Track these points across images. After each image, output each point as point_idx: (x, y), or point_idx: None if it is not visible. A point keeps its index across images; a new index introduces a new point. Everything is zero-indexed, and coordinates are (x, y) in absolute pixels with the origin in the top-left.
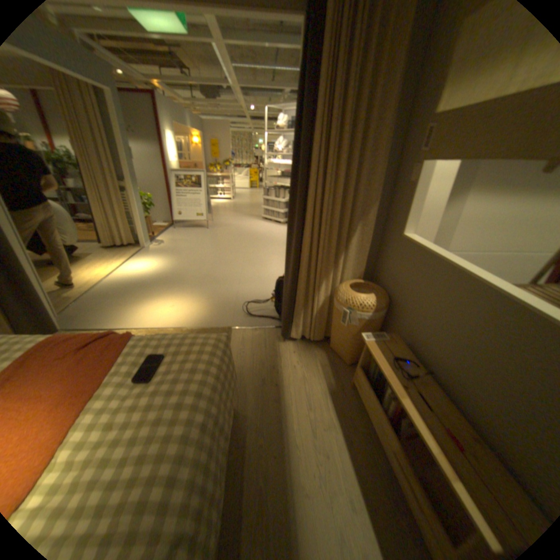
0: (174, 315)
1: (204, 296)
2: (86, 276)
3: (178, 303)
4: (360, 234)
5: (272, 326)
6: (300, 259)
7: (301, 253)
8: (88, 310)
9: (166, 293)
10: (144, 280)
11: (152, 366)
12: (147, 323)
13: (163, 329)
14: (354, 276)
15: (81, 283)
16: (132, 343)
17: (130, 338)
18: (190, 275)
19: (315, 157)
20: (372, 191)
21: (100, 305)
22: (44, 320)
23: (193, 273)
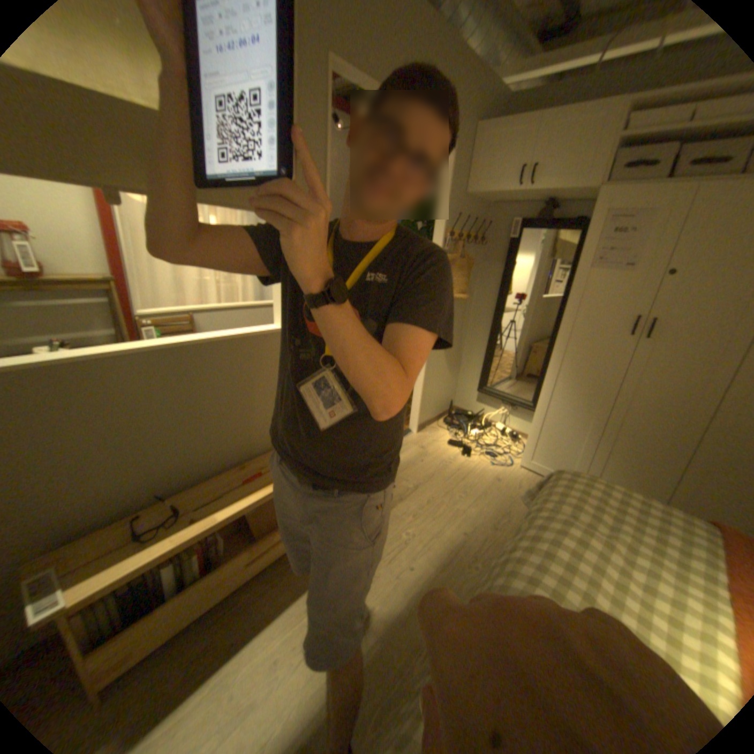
0: None
1: None
2: None
3: None
4: None
5: None
6: None
7: None
8: None
9: None
10: None
11: None
12: None
13: None
14: None
15: None
16: None
17: None
18: None
19: None
20: None
21: None
22: None
23: None
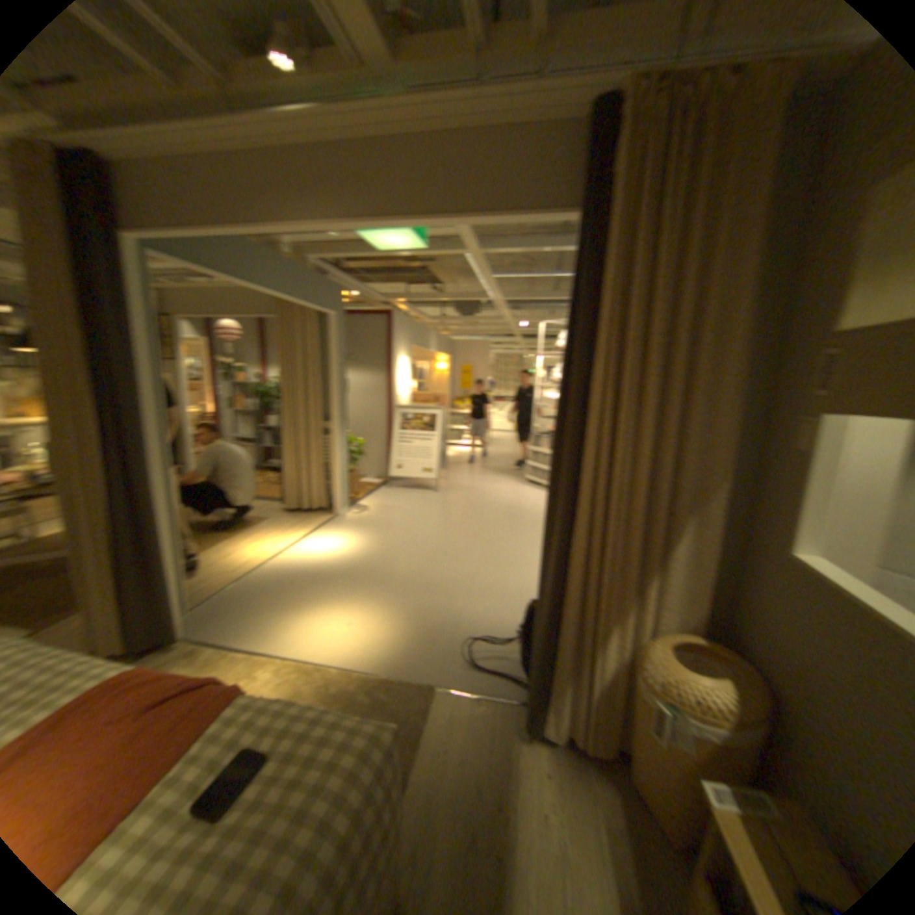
0: (344, 643)
1: (402, 614)
2: (246, 553)
3: (357, 621)
4: (692, 541)
5: (512, 699)
6: (567, 578)
7: (569, 566)
8: (227, 613)
9: (345, 599)
10: (320, 570)
11: (235, 781)
12: (299, 652)
13: (319, 670)
14: (684, 625)
15: (236, 564)
16: (225, 716)
17: (229, 704)
18: (390, 570)
19: (595, 402)
20: (713, 464)
21: (245, 606)
22: (159, 623)
23: (395, 567)
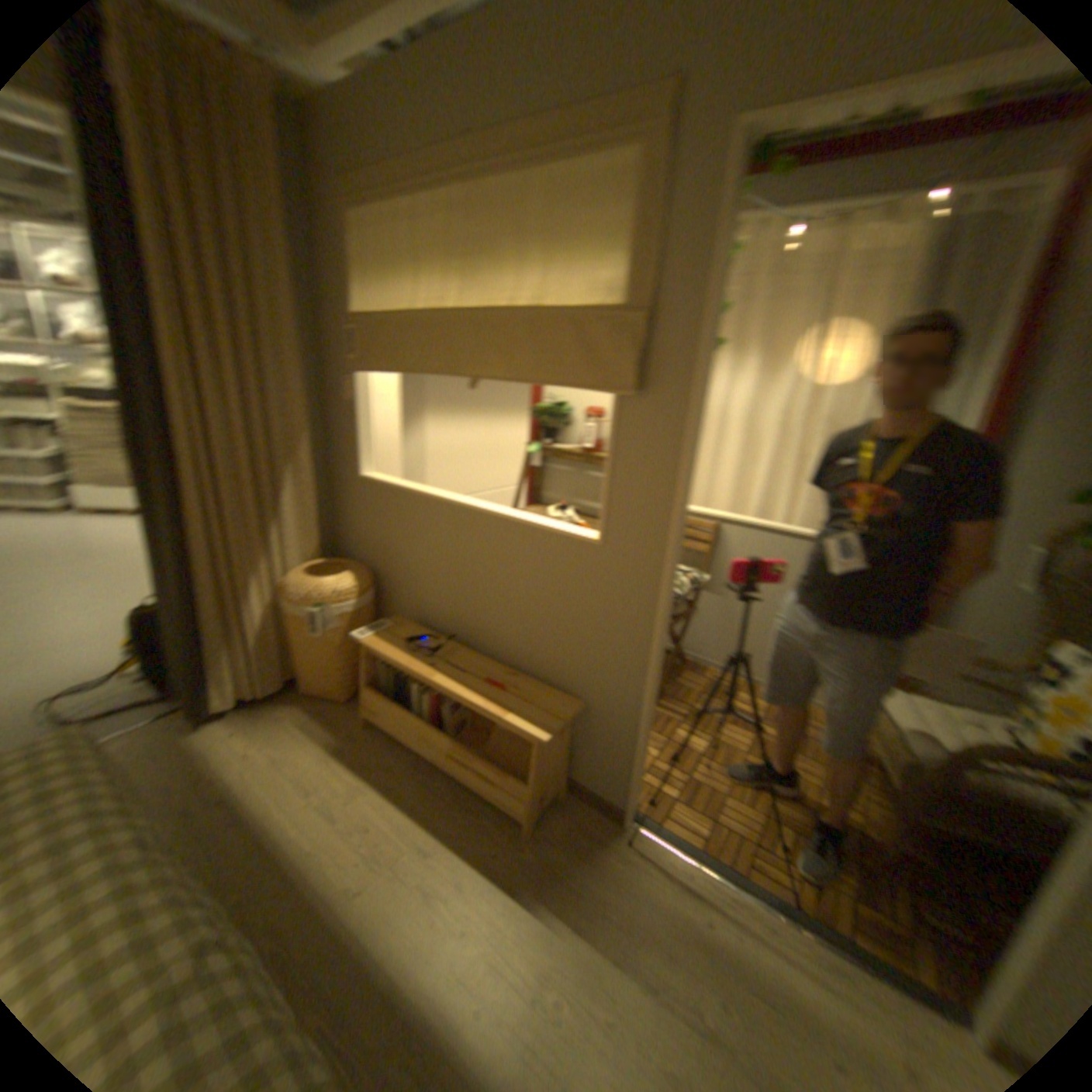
0: None
1: None
2: None
3: None
4: (291, 486)
5: (148, 719)
6: (186, 550)
7: (185, 538)
8: None
9: None
10: None
11: None
12: None
13: None
14: (303, 557)
15: None
16: None
17: None
18: None
19: (164, 360)
20: (291, 417)
21: None
22: None
23: None
